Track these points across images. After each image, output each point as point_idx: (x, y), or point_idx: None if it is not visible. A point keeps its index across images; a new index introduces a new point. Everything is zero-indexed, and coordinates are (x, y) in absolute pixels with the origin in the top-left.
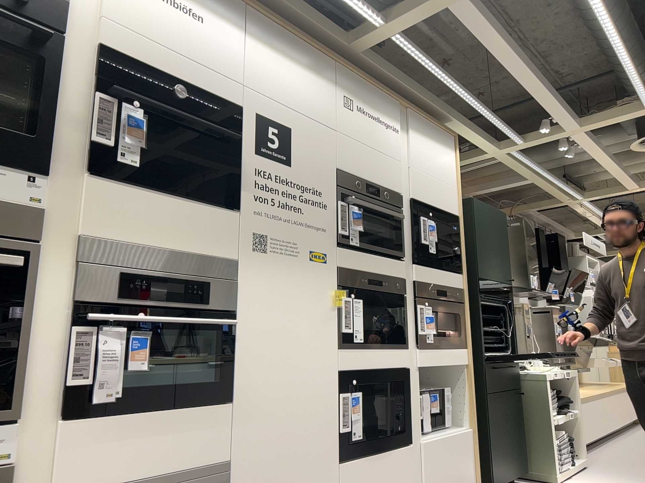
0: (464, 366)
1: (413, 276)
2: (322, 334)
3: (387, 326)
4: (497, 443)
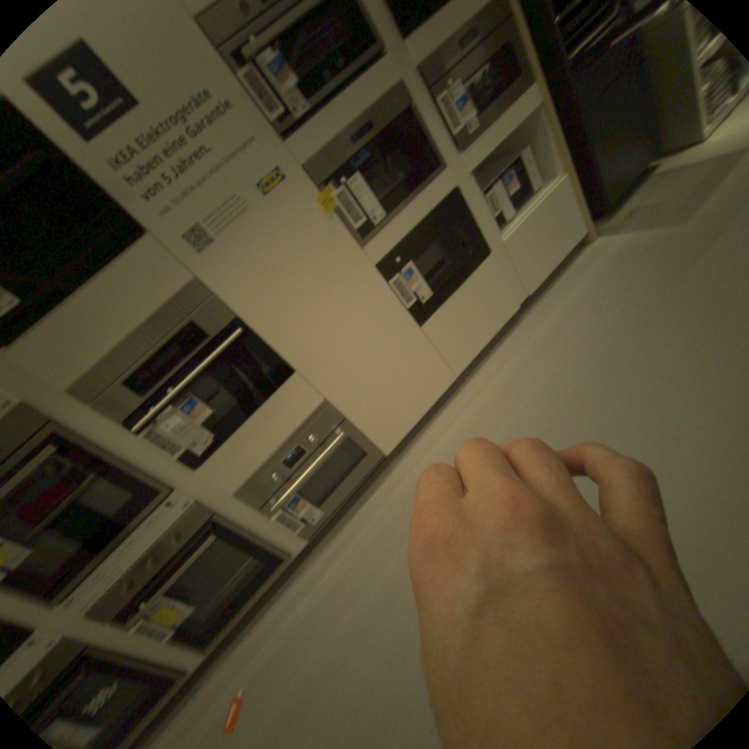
0: (540, 106)
1: (414, 61)
2: (337, 251)
3: (409, 167)
4: (611, 157)
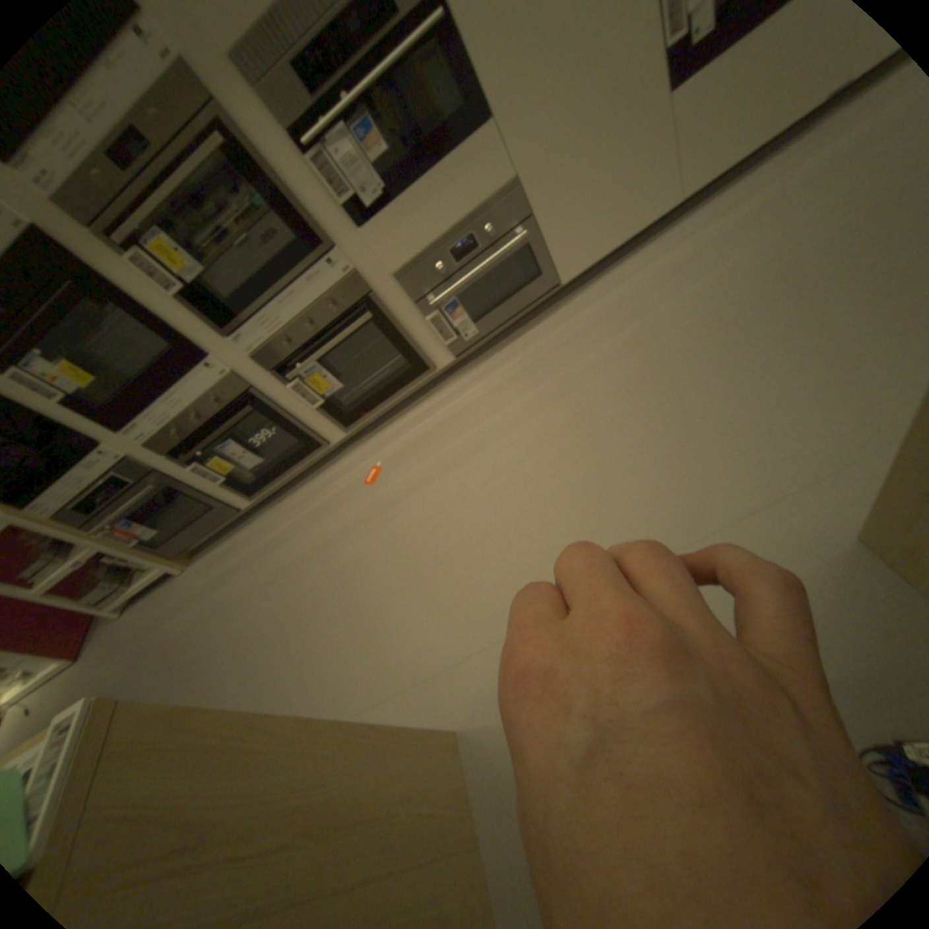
0: None
1: None
2: None
3: None
4: None
